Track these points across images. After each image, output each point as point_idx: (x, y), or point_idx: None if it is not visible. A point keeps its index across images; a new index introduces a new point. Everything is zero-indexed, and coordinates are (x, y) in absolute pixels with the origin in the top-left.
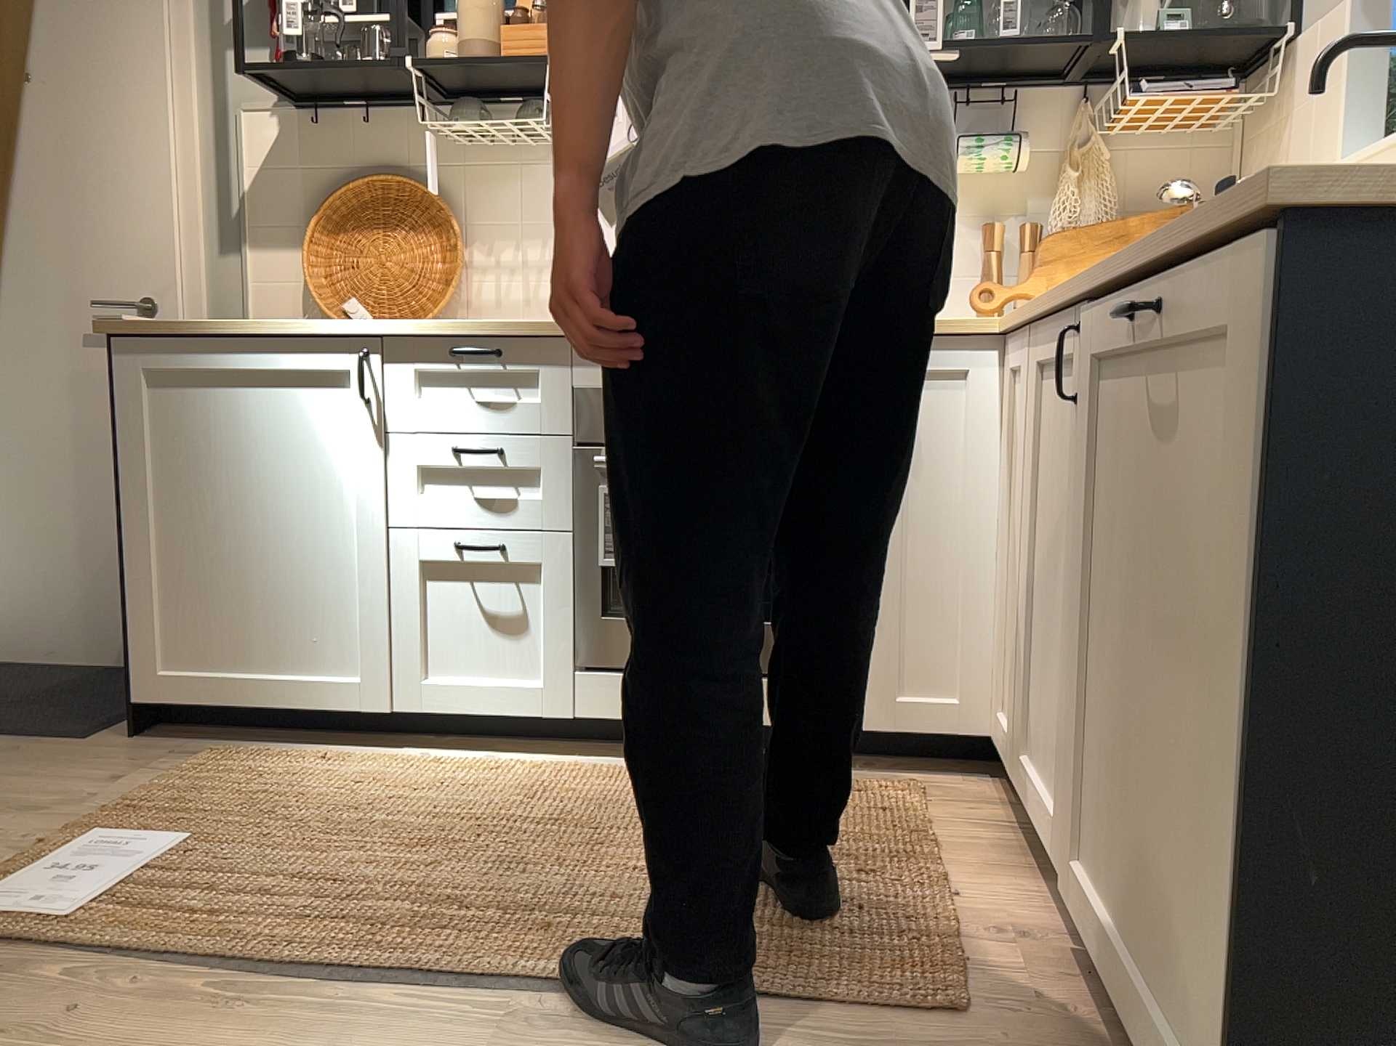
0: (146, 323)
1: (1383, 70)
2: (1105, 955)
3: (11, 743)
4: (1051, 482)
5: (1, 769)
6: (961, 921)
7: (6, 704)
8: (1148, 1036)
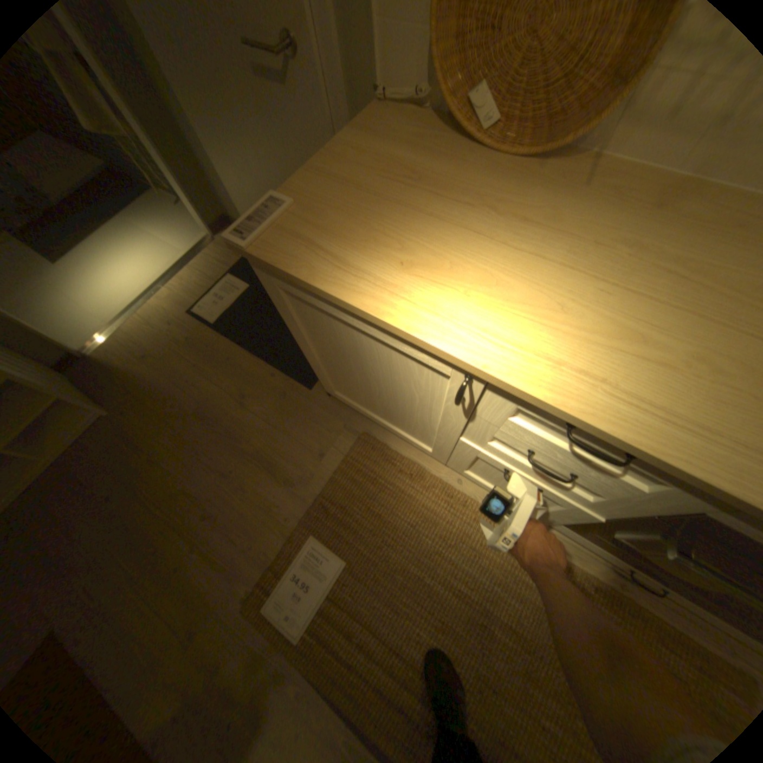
0: (266, 260)
1: None
2: None
3: (283, 383)
4: None
5: (279, 419)
6: None
7: (282, 326)
8: None
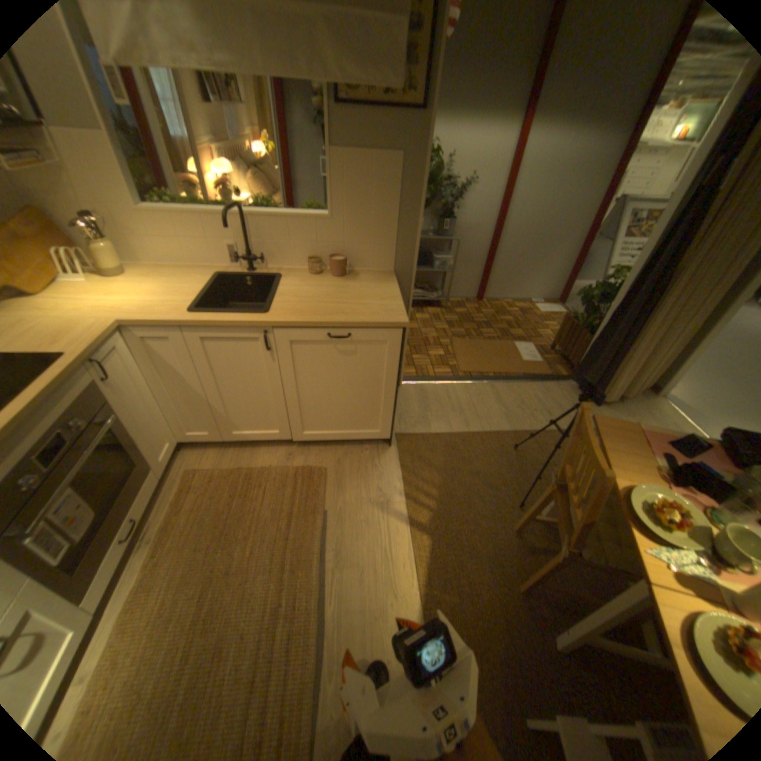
0: None
1: (129, 167)
2: (323, 439)
3: None
4: (224, 368)
5: None
6: (282, 467)
7: None
8: (349, 438)
